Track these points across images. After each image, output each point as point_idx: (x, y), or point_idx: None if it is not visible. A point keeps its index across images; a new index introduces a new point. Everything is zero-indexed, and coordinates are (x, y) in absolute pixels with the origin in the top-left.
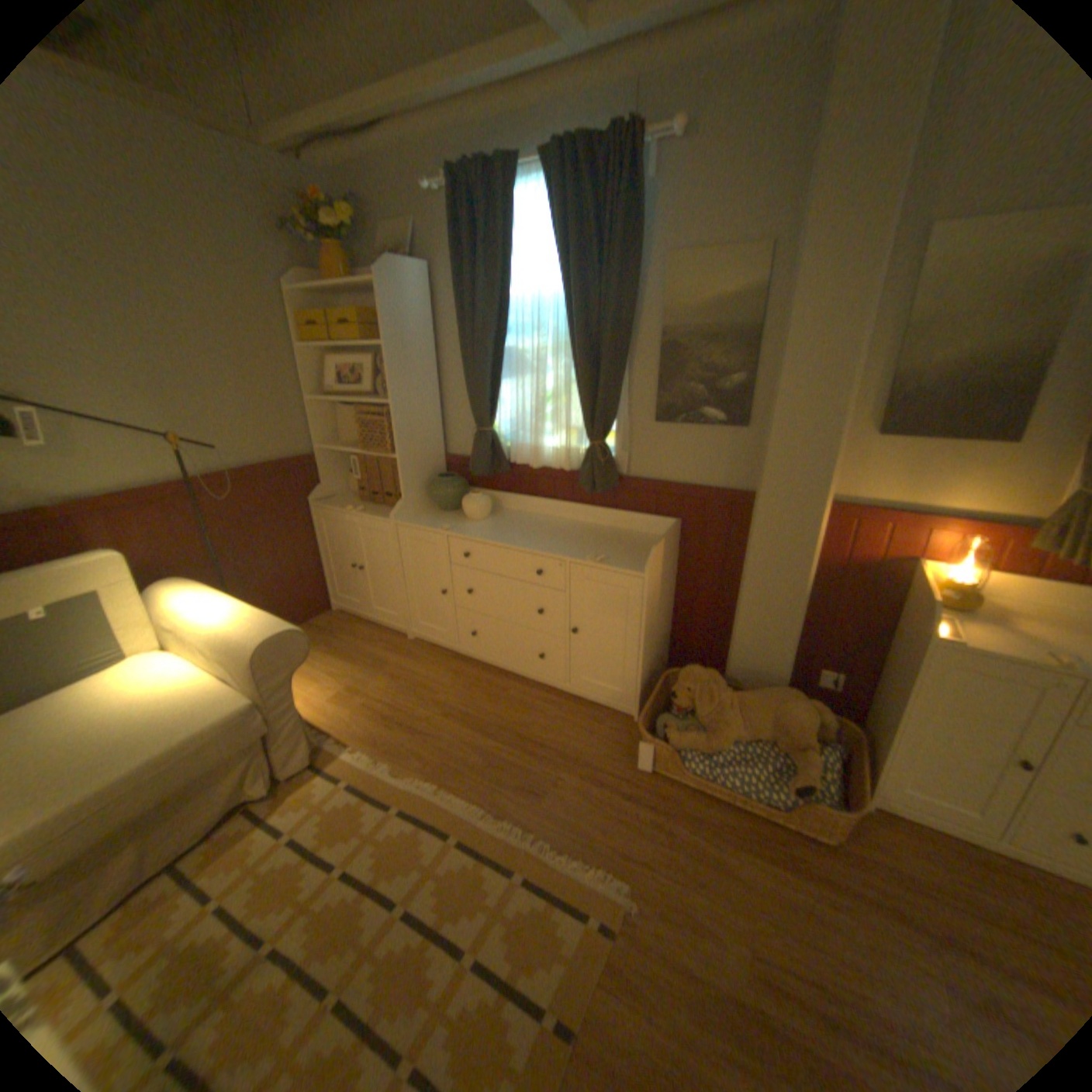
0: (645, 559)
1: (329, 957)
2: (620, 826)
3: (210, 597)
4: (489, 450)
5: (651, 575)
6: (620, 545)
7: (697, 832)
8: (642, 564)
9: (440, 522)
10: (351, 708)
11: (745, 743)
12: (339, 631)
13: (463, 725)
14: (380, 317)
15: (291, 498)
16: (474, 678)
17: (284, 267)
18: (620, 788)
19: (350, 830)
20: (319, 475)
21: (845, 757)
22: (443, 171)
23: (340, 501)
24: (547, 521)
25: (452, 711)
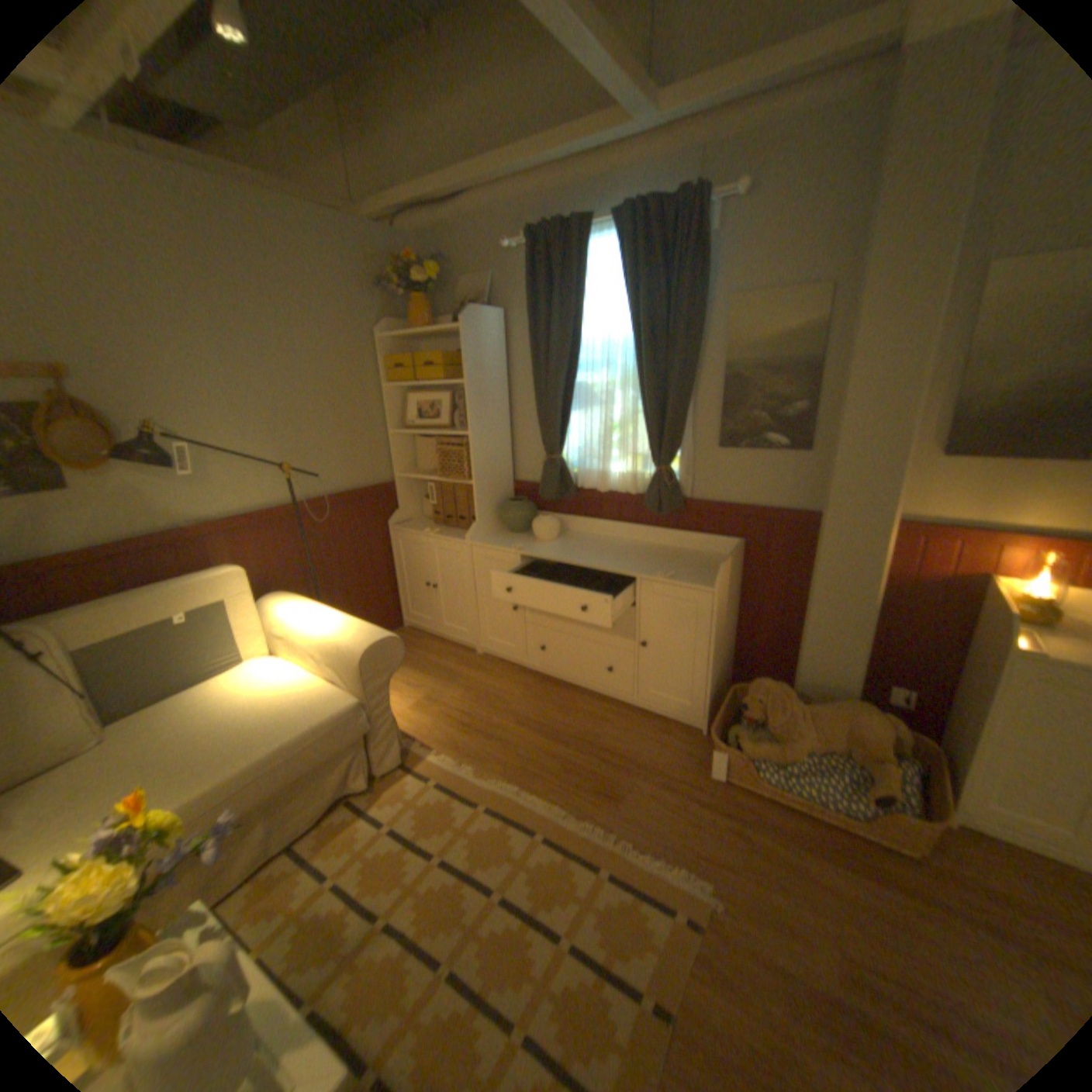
0: (713, 576)
1: (436, 934)
2: (698, 831)
3: (316, 608)
4: (558, 476)
5: (721, 590)
6: (687, 564)
7: (775, 841)
8: (711, 580)
9: (512, 543)
10: (431, 716)
11: (819, 755)
12: (413, 646)
13: (537, 734)
14: (461, 359)
15: (374, 522)
16: (543, 691)
17: (377, 319)
18: (695, 797)
19: (443, 824)
20: (398, 501)
21: (923, 773)
22: (523, 233)
23: (417, 525)
24: (612, 542)
25: (526, 721)
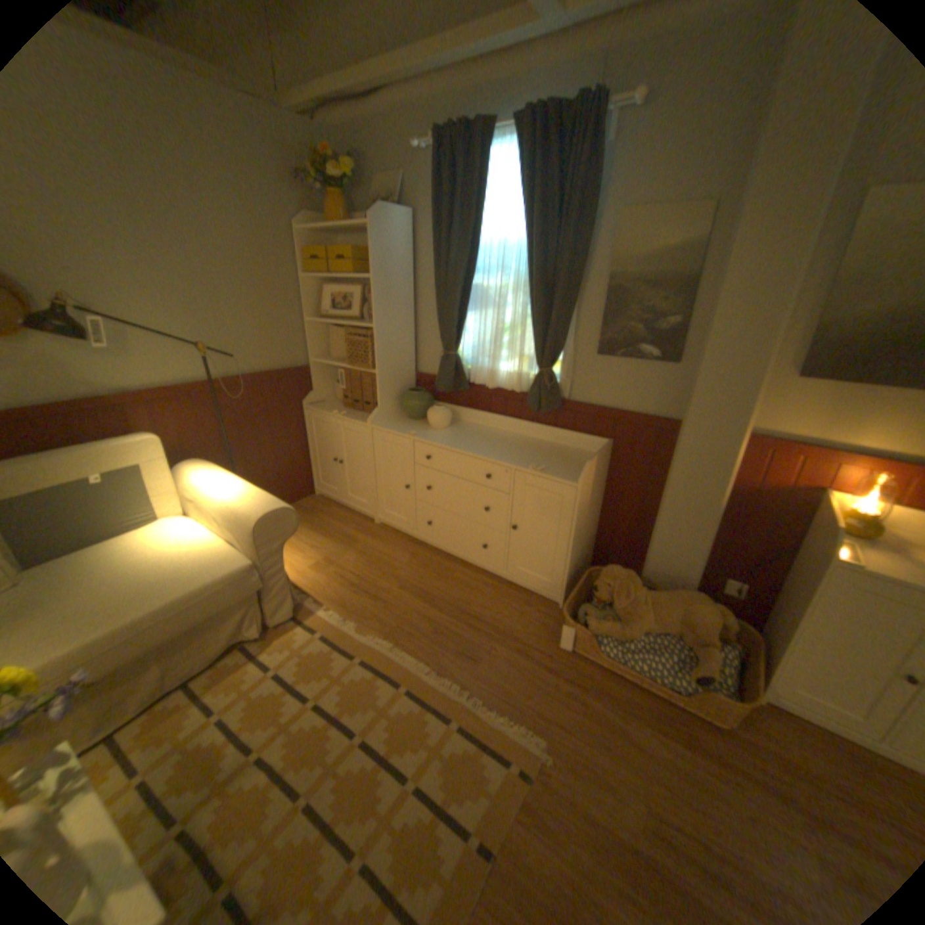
0: (579, 472)
1: (301, 768)
2: (541, 693)
3: (224, 476)
4: (452, 371)
5: (584, 485)
6: (558, 459)
7: (607, 705)
8: (576, 475)
9: (408, 429)
10: (326, 575)
11: (654, 635)
12: (320, 512)
13: (416, 597)
14: (370, 255)
15: (289, 401)
16: (427, 560)
17: (295, 211)
18: (544, 662)
19: (322, 672)
20: (312, 383)
21: (742, 656)
22: (431, 133)
23: (328, 406)
24: (497, 434)
25: (408, 585)
